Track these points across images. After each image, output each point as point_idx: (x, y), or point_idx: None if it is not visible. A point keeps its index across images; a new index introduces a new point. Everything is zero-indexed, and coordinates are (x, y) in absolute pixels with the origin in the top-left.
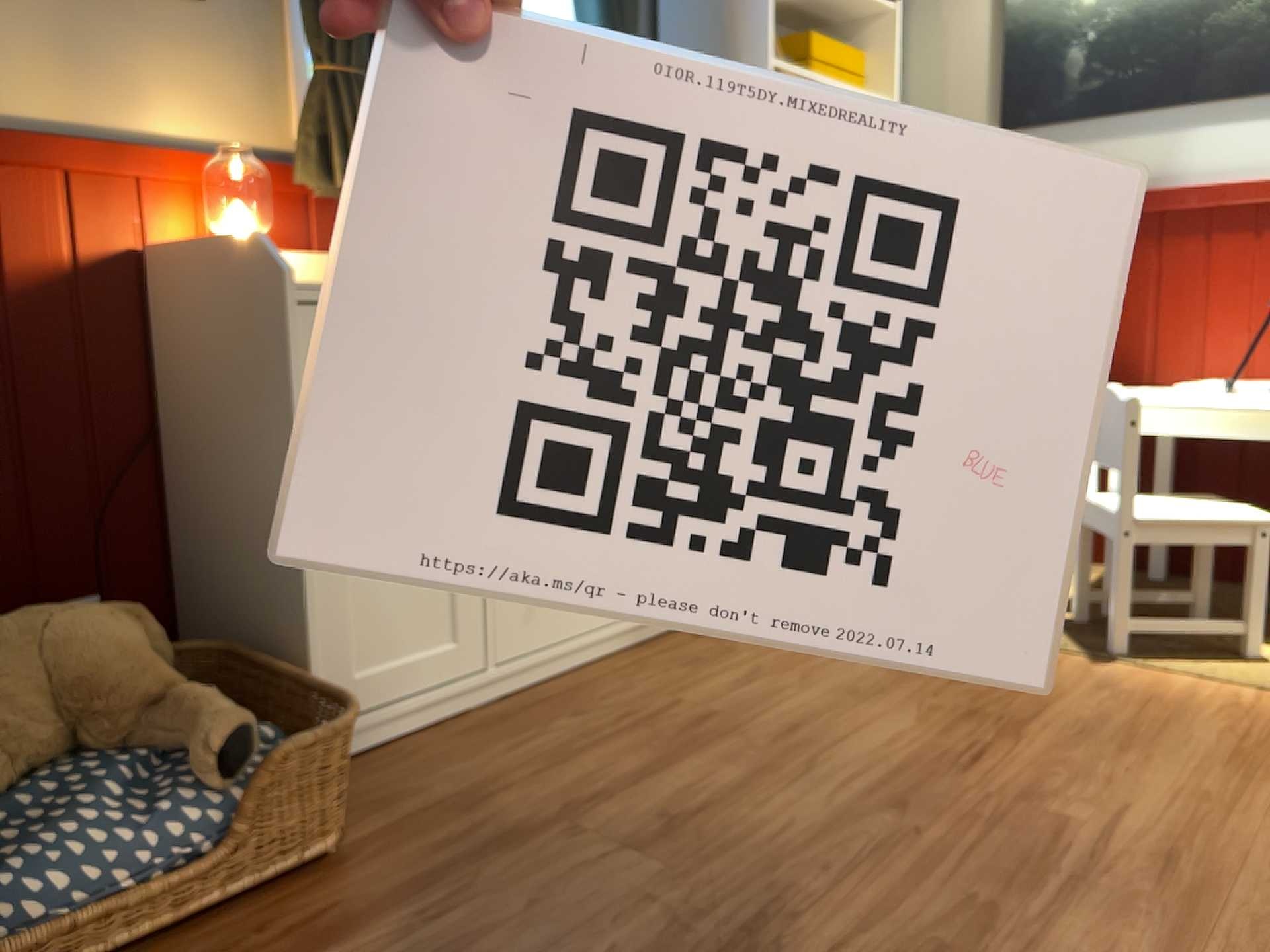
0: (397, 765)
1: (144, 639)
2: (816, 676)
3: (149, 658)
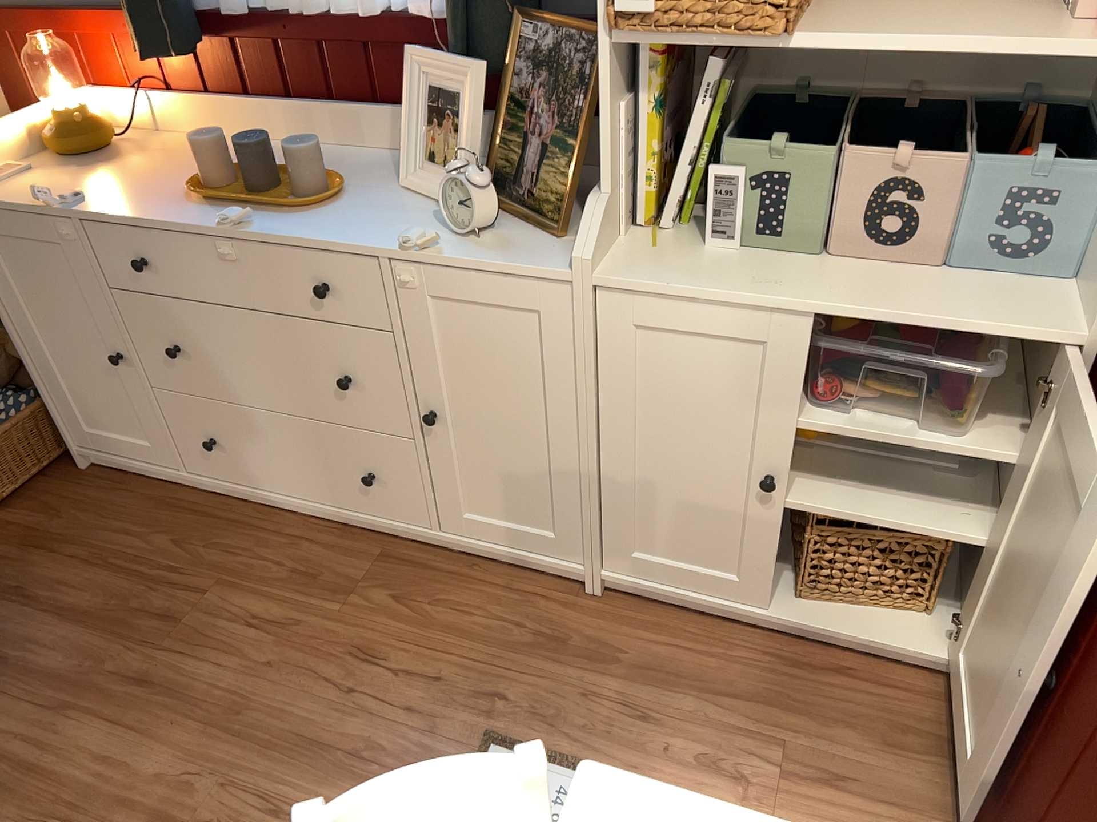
0: (110, 489)
1: (1, 360)
2: (287, 667)
3: (3, 371)
